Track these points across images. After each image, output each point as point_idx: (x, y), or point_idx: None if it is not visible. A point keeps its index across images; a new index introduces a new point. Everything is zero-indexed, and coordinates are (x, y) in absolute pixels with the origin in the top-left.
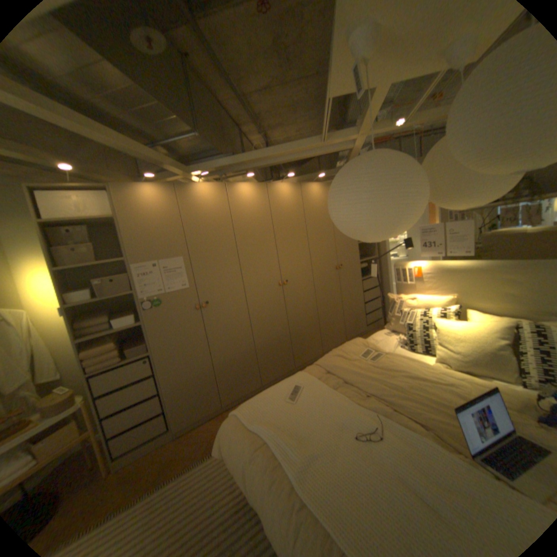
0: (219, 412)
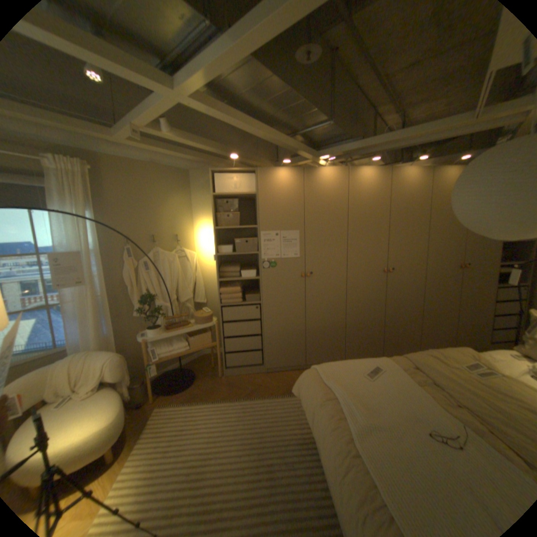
0: (303, 368)
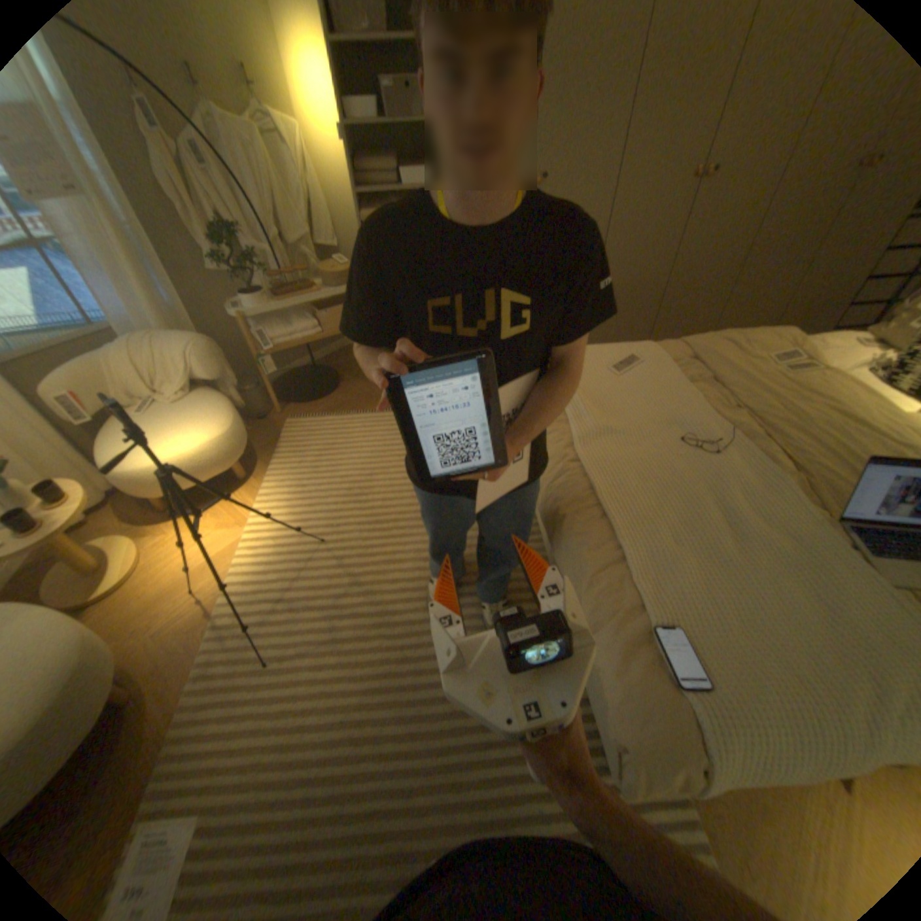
0: None
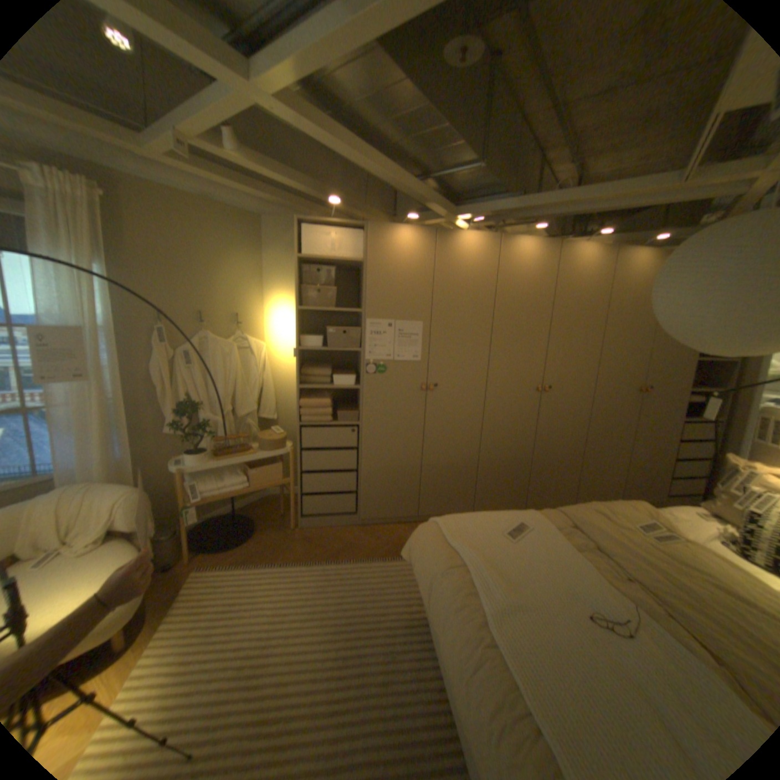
0: (413, 520)
